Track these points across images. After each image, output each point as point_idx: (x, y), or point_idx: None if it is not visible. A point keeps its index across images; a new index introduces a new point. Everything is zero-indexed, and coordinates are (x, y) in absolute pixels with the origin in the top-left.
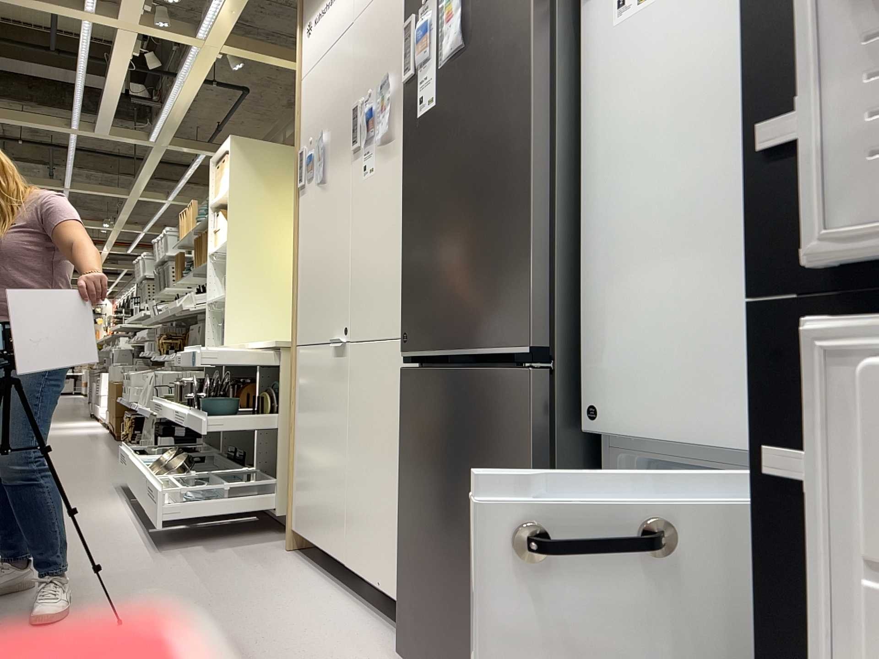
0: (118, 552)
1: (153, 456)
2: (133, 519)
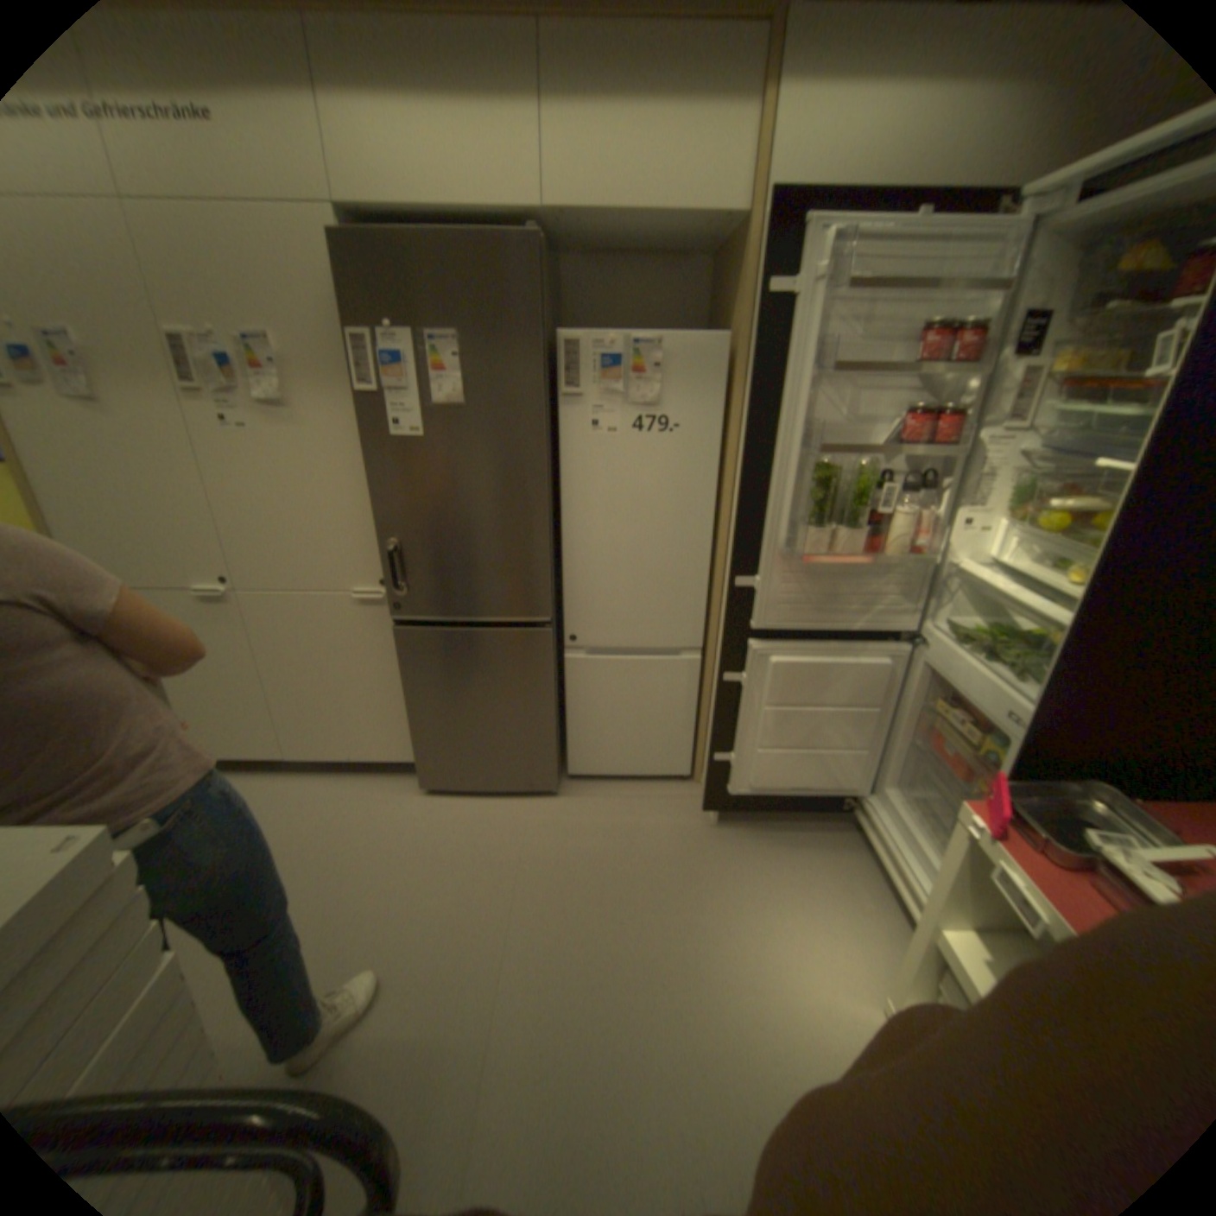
0: None
1: None
2: None
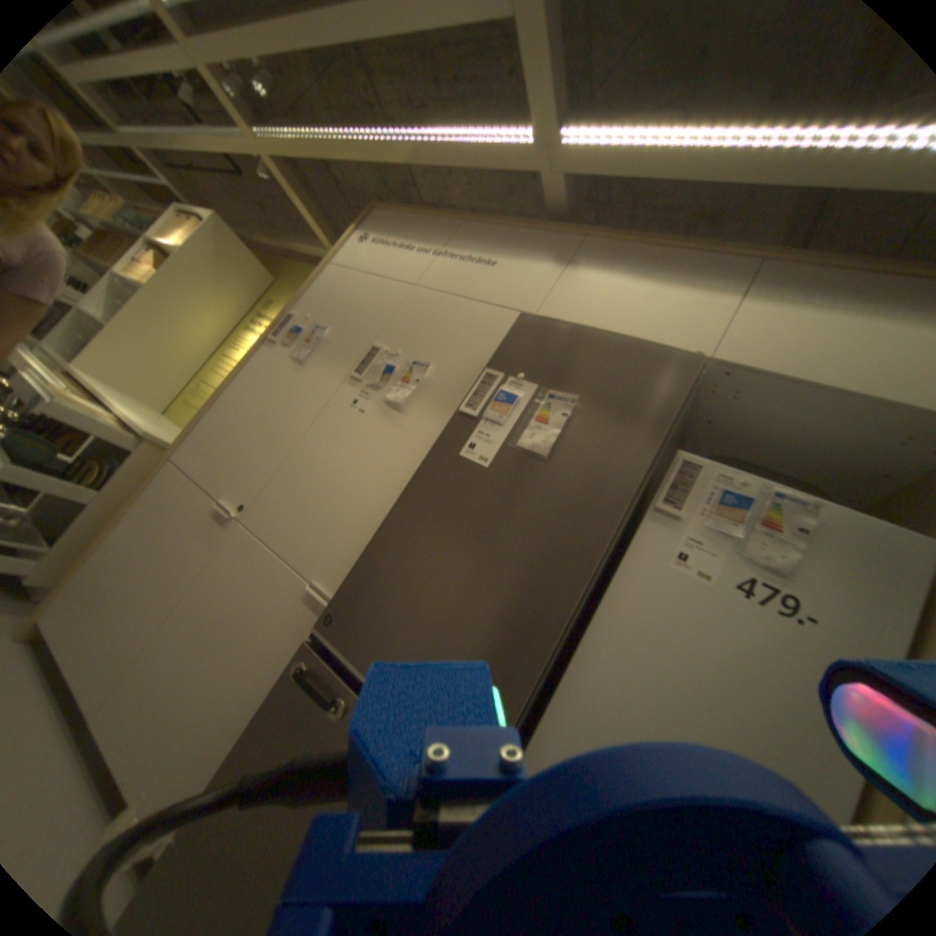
0: None
1: None
2: None
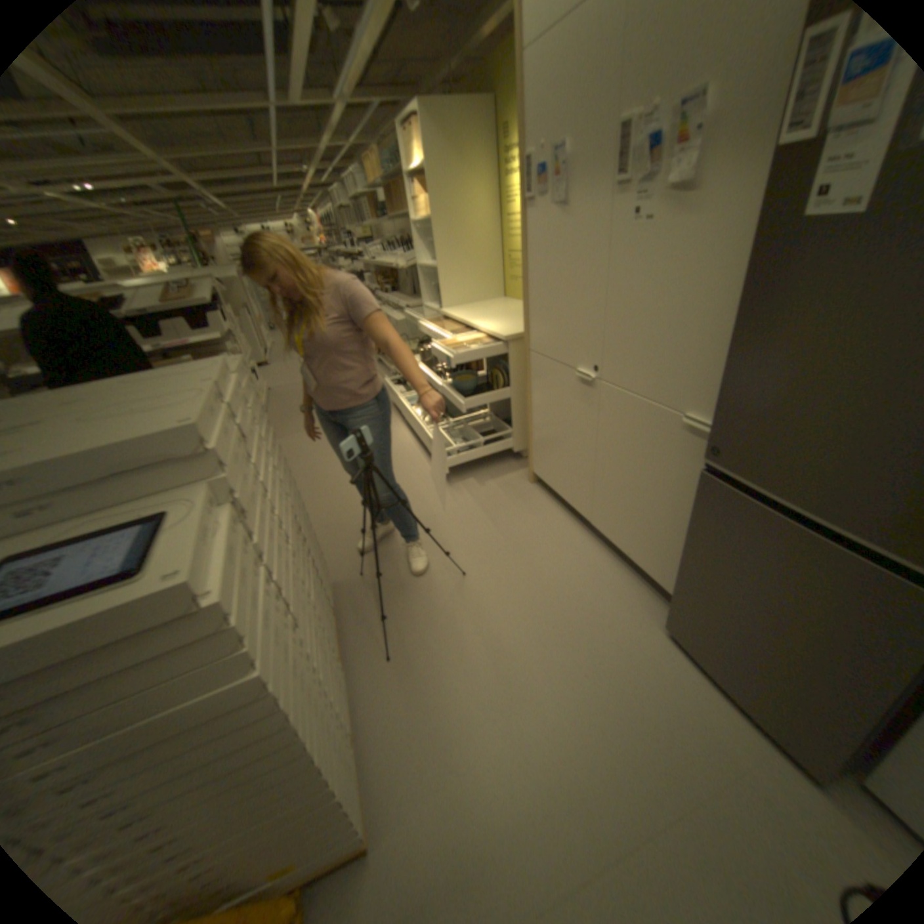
0: (424, 485)
1: (411, 394)
2: (416, 445)
